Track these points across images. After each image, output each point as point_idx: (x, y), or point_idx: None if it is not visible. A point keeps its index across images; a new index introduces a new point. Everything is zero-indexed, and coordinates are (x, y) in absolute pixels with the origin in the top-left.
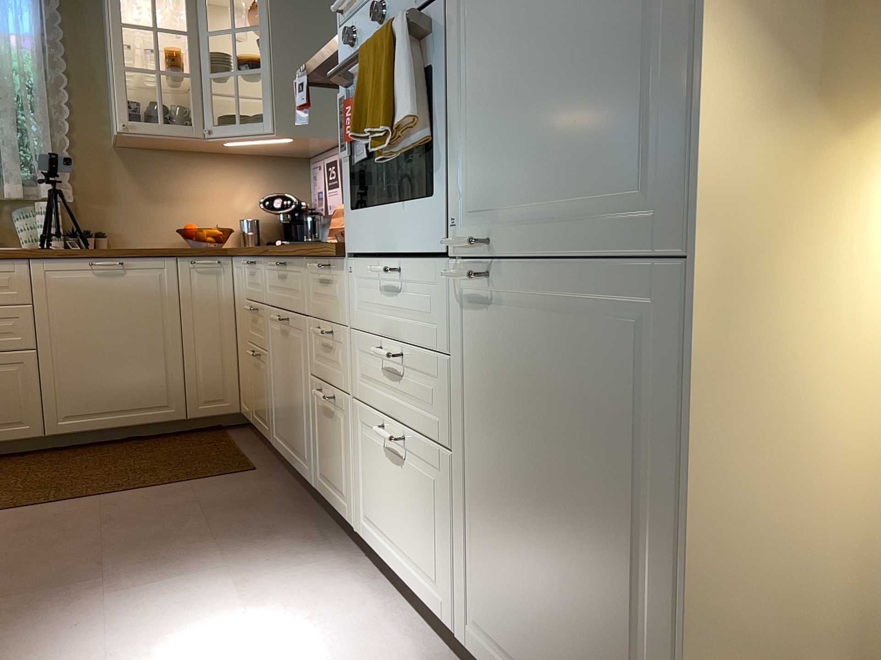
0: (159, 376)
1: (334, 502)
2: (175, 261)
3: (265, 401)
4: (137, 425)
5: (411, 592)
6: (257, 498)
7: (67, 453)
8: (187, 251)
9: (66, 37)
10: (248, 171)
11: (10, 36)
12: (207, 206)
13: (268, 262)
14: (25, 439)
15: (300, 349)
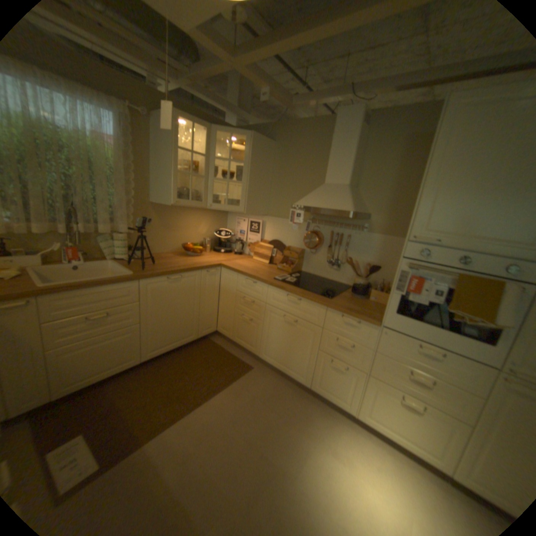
0: (190, 323)
1: (333, 400)
2: (201, 272)
3: (254, 338)
4: (180, 346)
5: (409, 450)
6: (275, 389)
7: (151, 368)
8: (206, 267)
9: (128, 140)
10: (205, 216)
11: (100, 136)
12: (188, 232)
13: (275, 289)
14: (133, 367)
15: (309, 336)
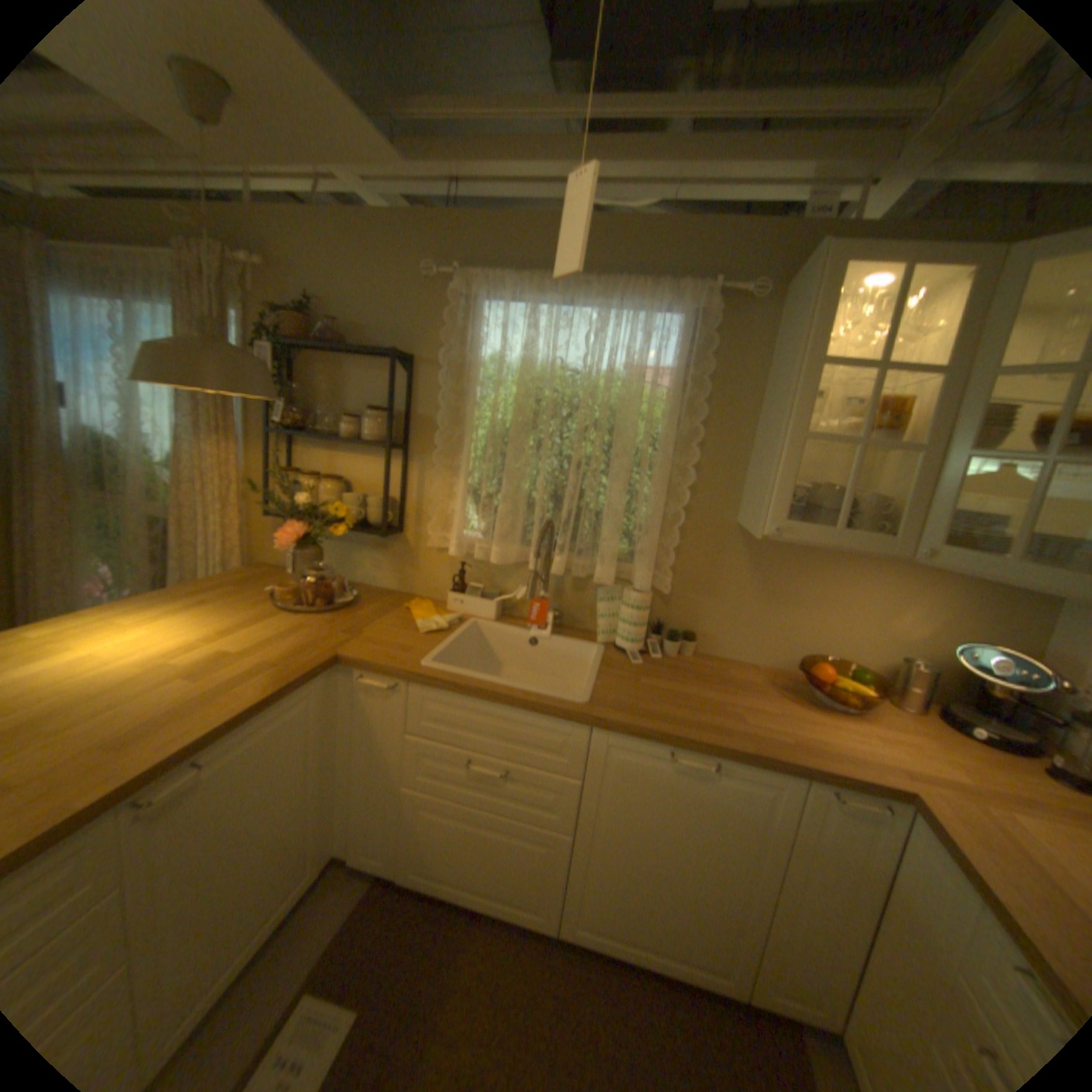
0: (727, 935)
1: None
2: (809, 786)
3: None
4: (675, 979)
5: None
6: None
7: (578, 972)
8: (838, 781)
9: (717, 367)
10: (941, 582)
11: (647, 370)
12: (852, 622)
13: None
14: (536, 932)
15: None
